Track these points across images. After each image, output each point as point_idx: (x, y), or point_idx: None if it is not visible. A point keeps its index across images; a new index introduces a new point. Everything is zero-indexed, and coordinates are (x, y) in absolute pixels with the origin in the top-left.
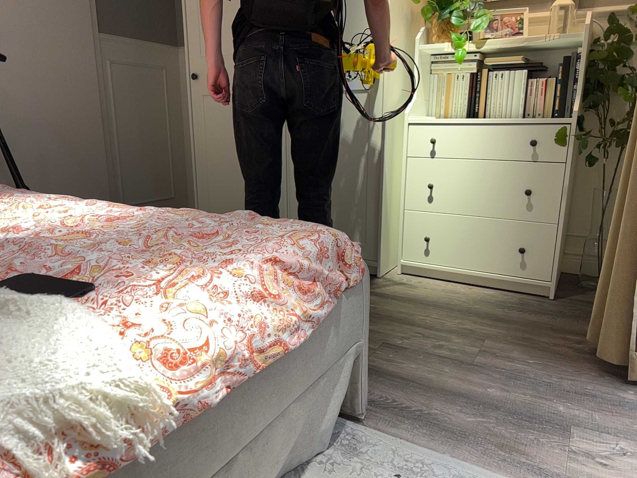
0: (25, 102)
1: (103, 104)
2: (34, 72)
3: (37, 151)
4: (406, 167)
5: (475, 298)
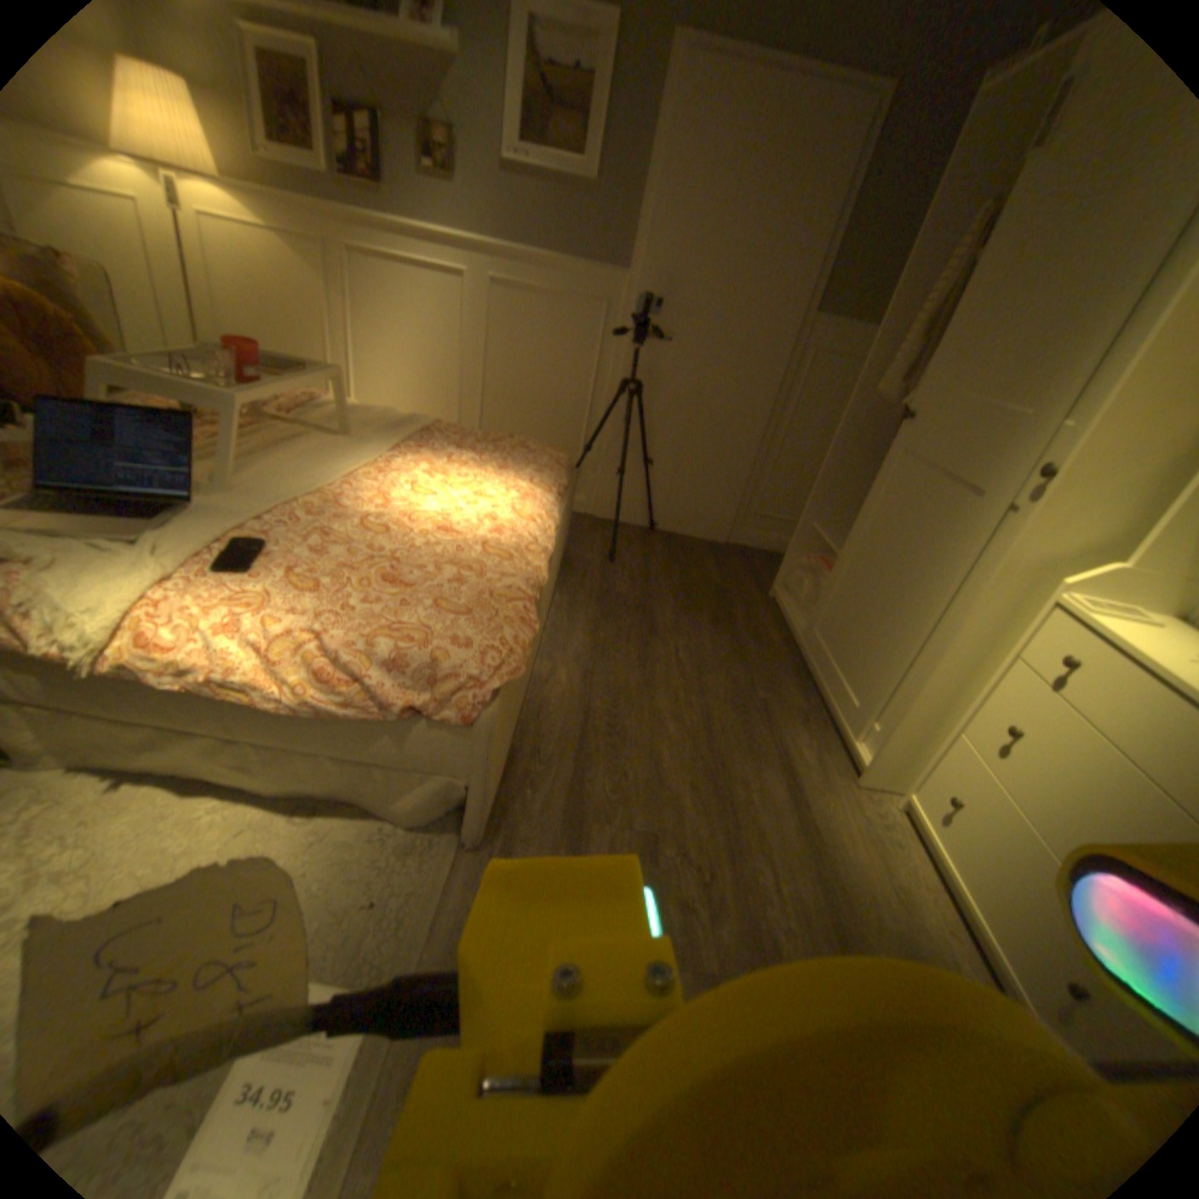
0: (691, 377)
1: (778, 396)
2: (712, 348)
3: (682, 428)
4: (1005, 672)
5: (922, 947)
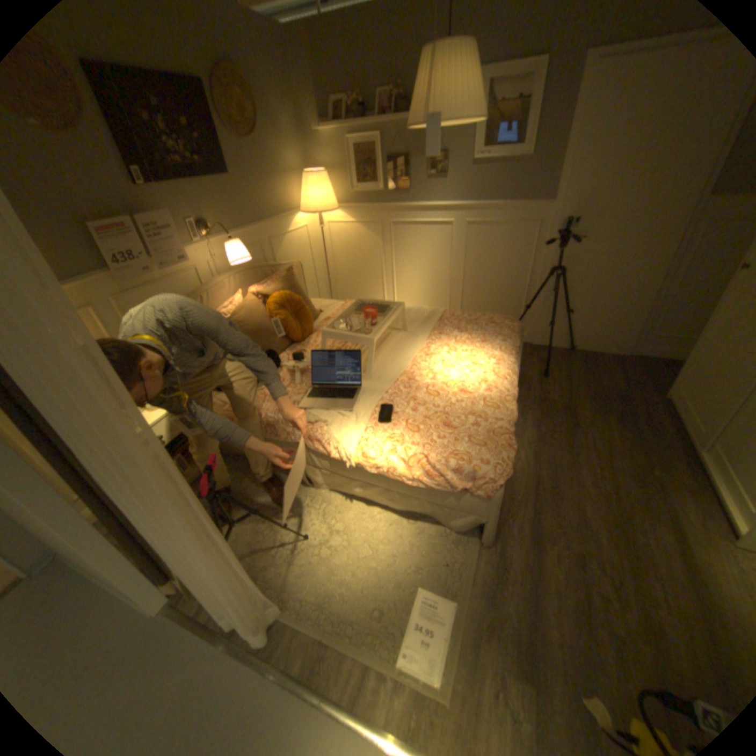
0: (602, 256)
1: (675, 257)
2: (618, 236)
3: (596, 287)
4: None
5: None
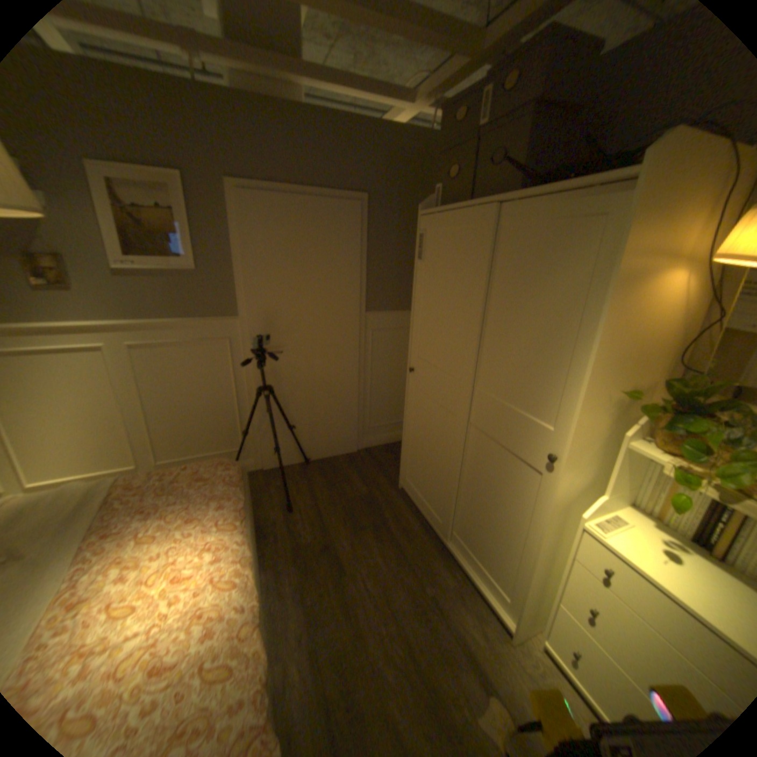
0: (303, 367)
1: (360, 361)
2: (311, 347)
3: (308, 397)
4: (571, 567)
5: None
